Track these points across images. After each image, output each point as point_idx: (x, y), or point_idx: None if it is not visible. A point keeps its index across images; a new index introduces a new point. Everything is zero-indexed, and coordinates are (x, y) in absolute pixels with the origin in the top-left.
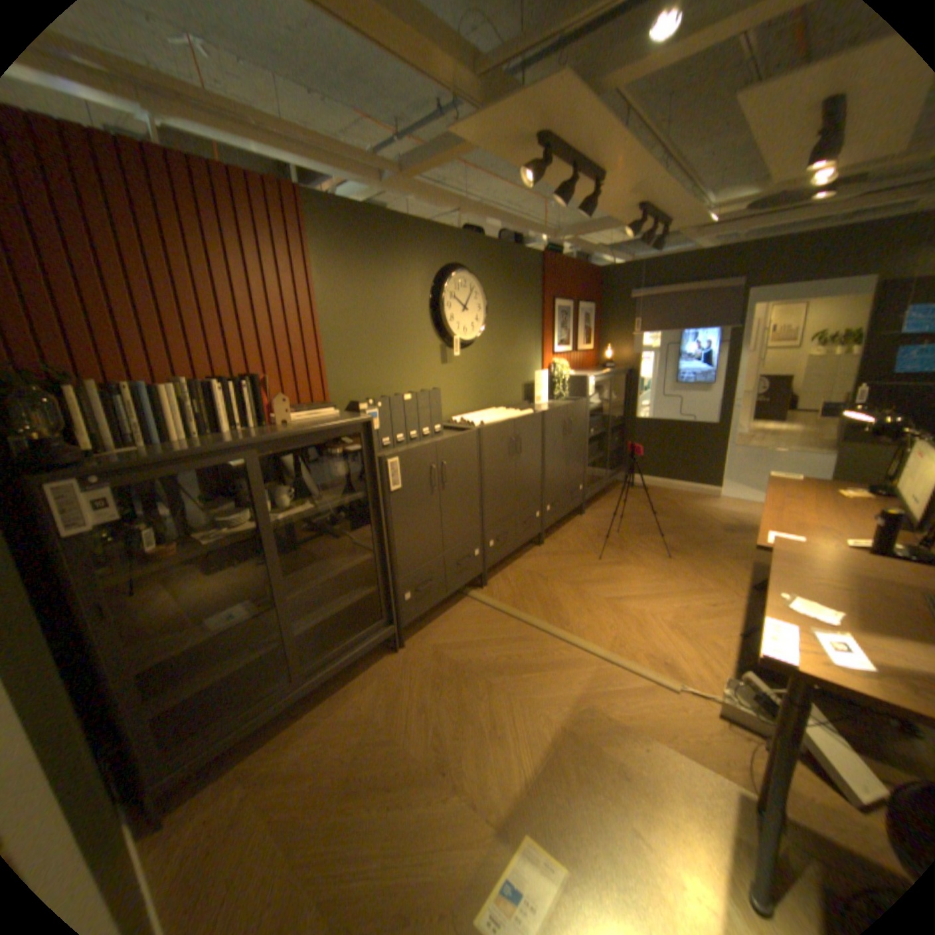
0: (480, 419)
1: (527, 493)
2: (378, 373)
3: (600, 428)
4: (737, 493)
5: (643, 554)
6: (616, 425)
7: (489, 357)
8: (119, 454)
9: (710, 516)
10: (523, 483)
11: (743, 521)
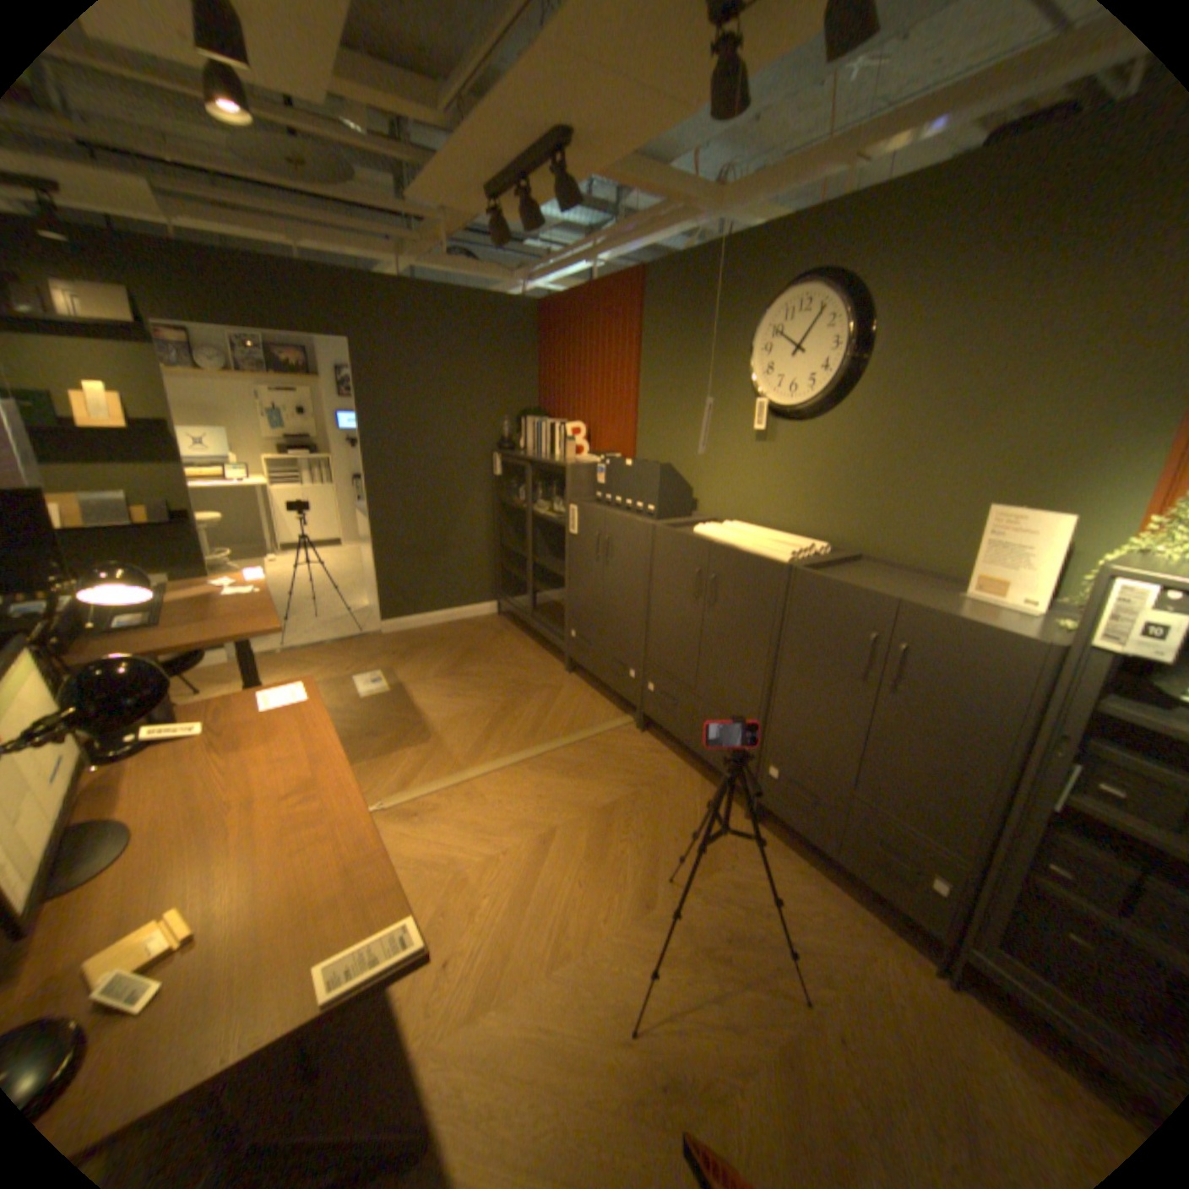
0: (720, 529)
1: (724, 687)
2: (677, 438)
3: None
4: None
5: (677, 988)
6: None
7: (869, 441)
8: (531, 453)
9: None
10: (718, 662)
11: None
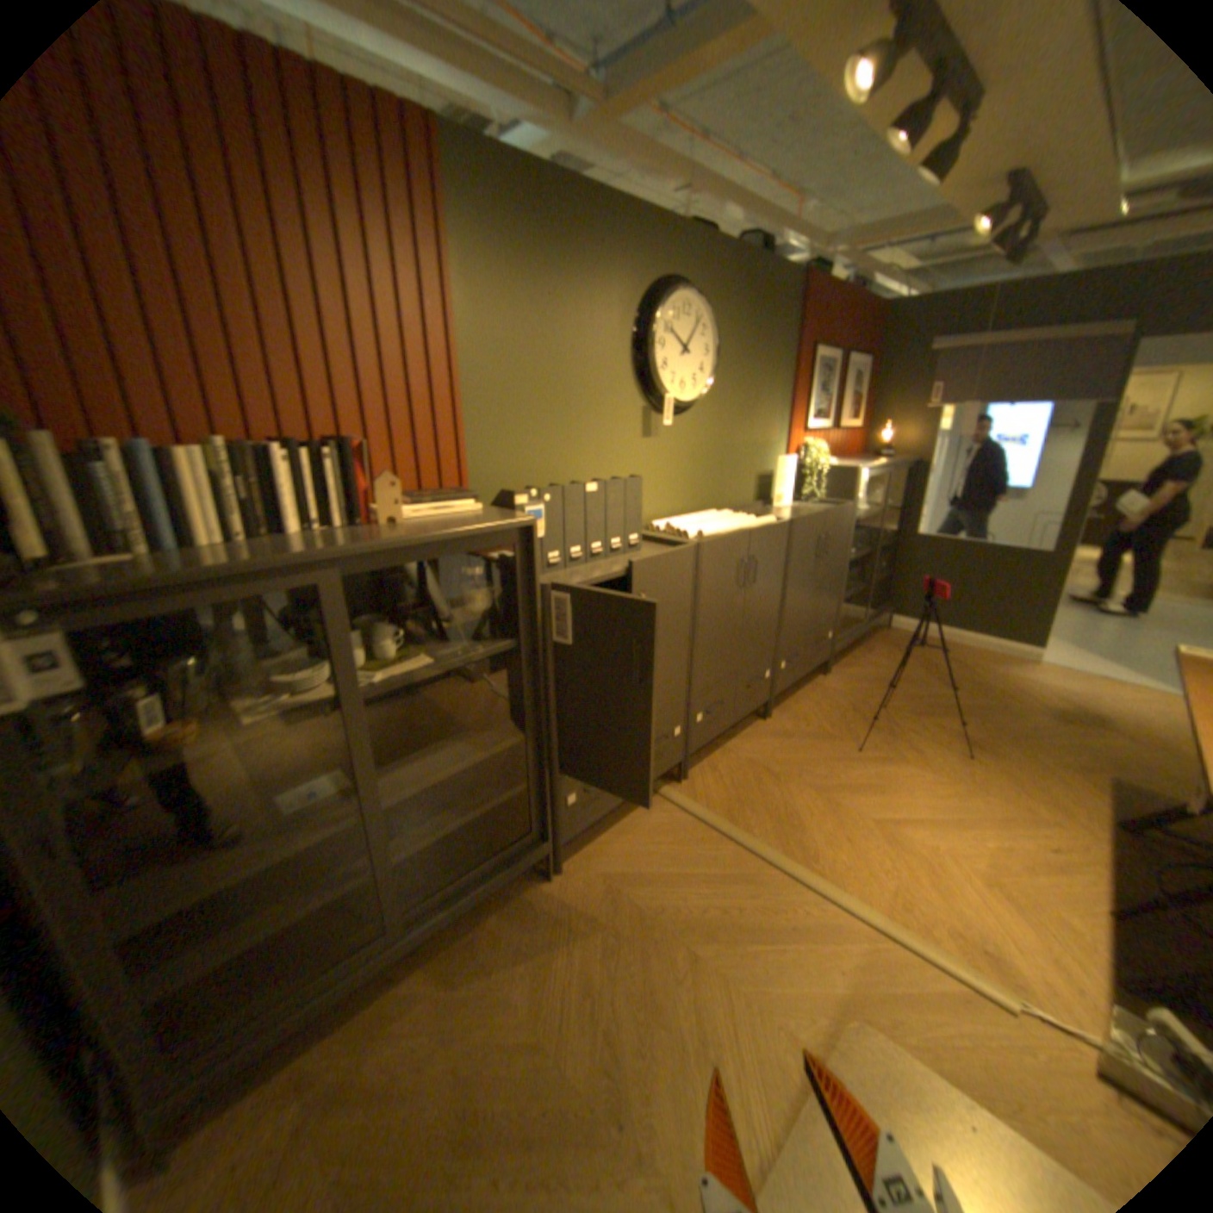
0: (697, 527)
1: (757, 644)
2: (547, 446)
3: (866, 547)
4: (1067, 658)
5: (928, 748)
6: (888, 543)
7: (713, 430)
8: (103, 563)
9: (1029, 693)
10: (754, 628)
11: (1084, 706)
